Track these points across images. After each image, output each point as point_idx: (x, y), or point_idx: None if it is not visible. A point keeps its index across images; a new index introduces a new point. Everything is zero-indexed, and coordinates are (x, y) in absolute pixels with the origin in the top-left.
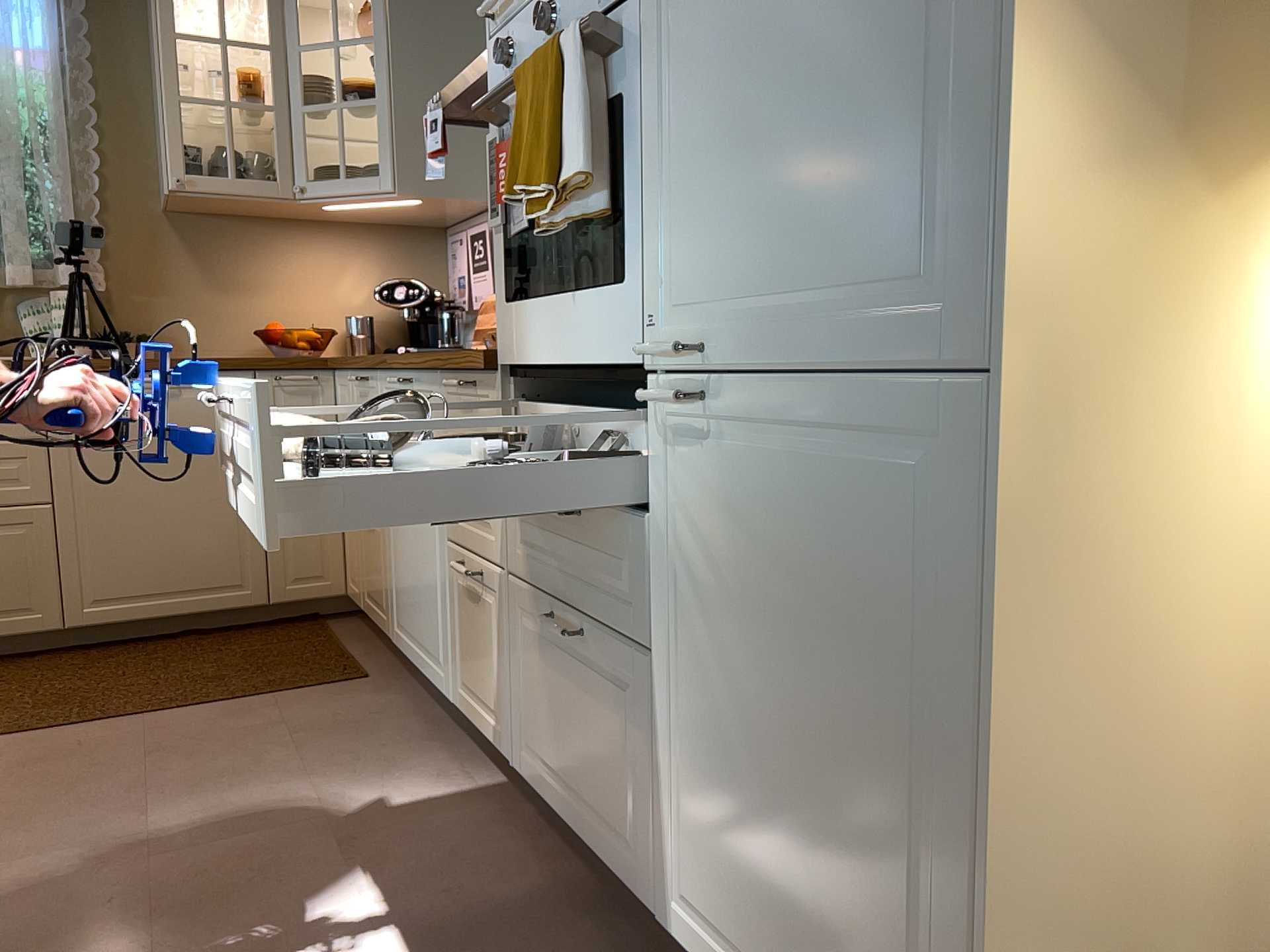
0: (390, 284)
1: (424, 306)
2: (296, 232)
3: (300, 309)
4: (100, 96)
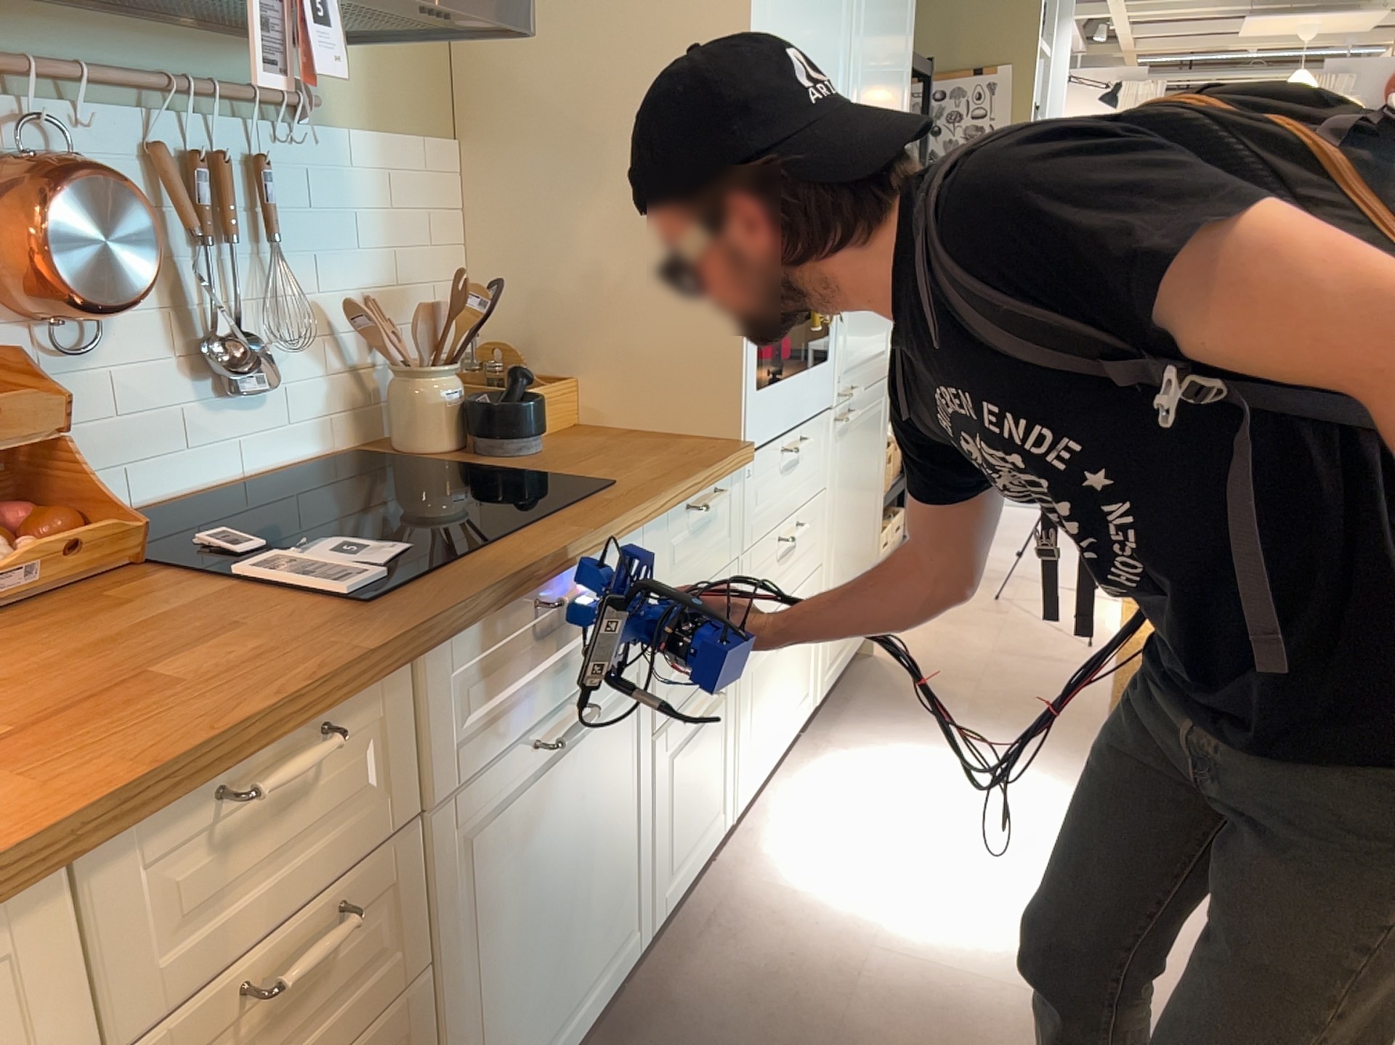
0: None
1: None
2: None
3: None
4: None
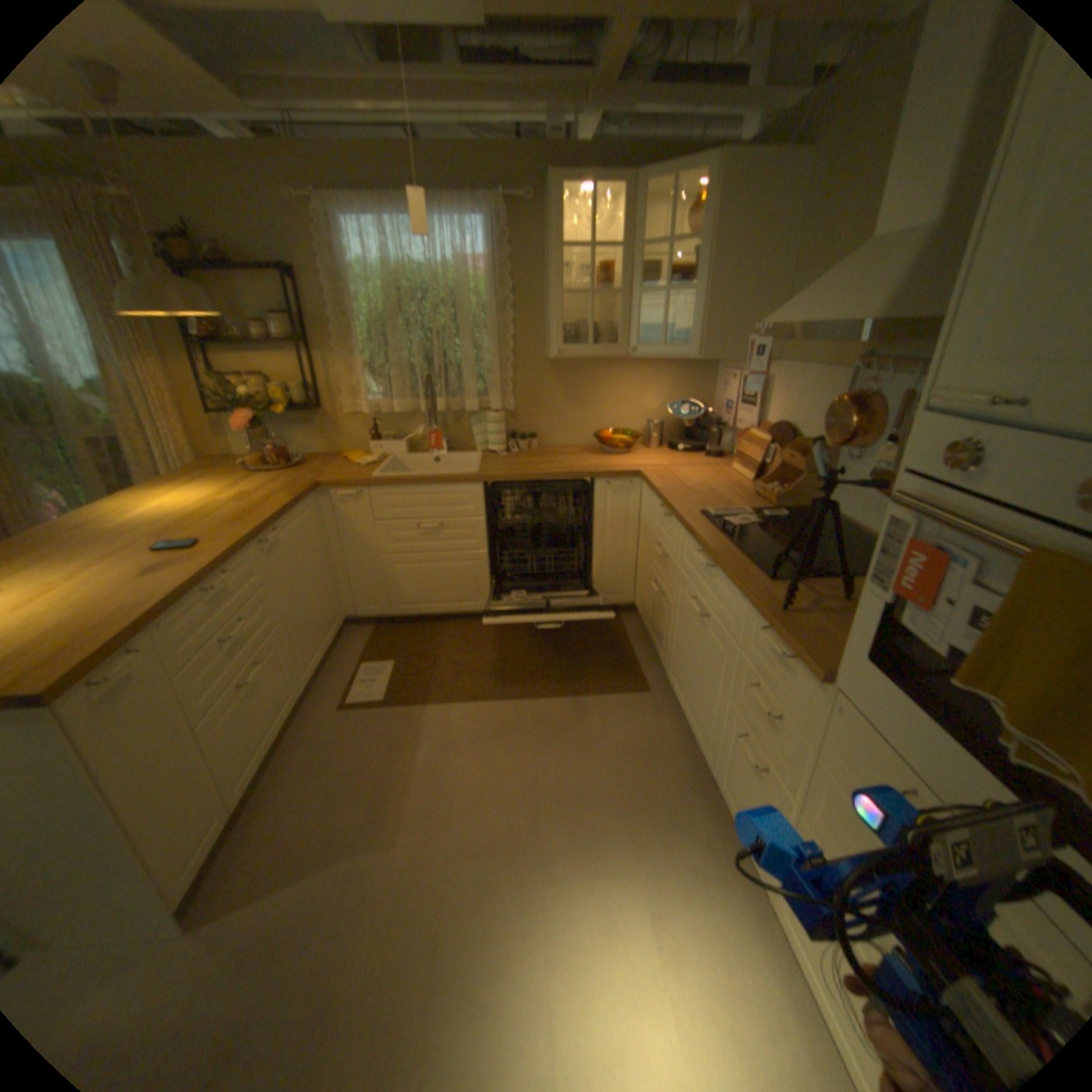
0: (676, 397)
1: (699, 419)
2: (621, 366)
3: (619, 416)
4: (513, 284)
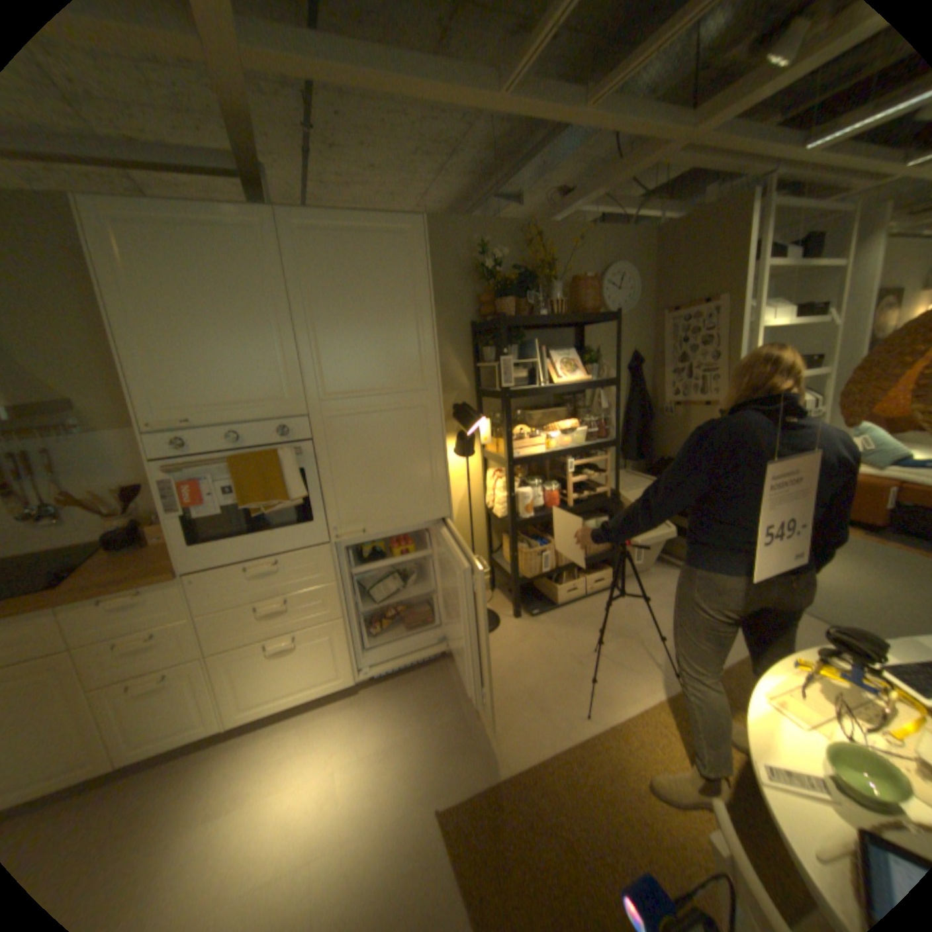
0: None
1: None
2: None
3: None
4: None
